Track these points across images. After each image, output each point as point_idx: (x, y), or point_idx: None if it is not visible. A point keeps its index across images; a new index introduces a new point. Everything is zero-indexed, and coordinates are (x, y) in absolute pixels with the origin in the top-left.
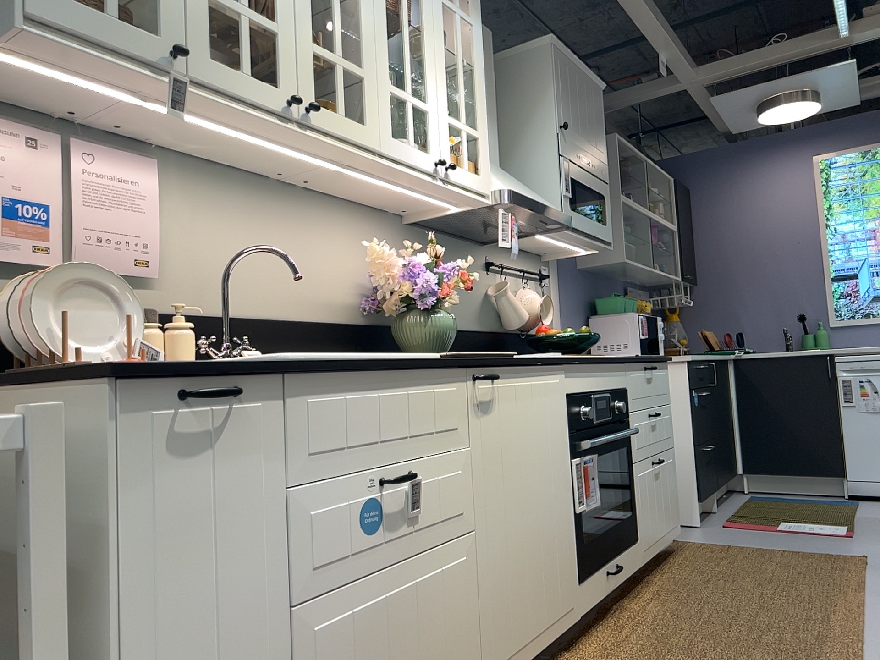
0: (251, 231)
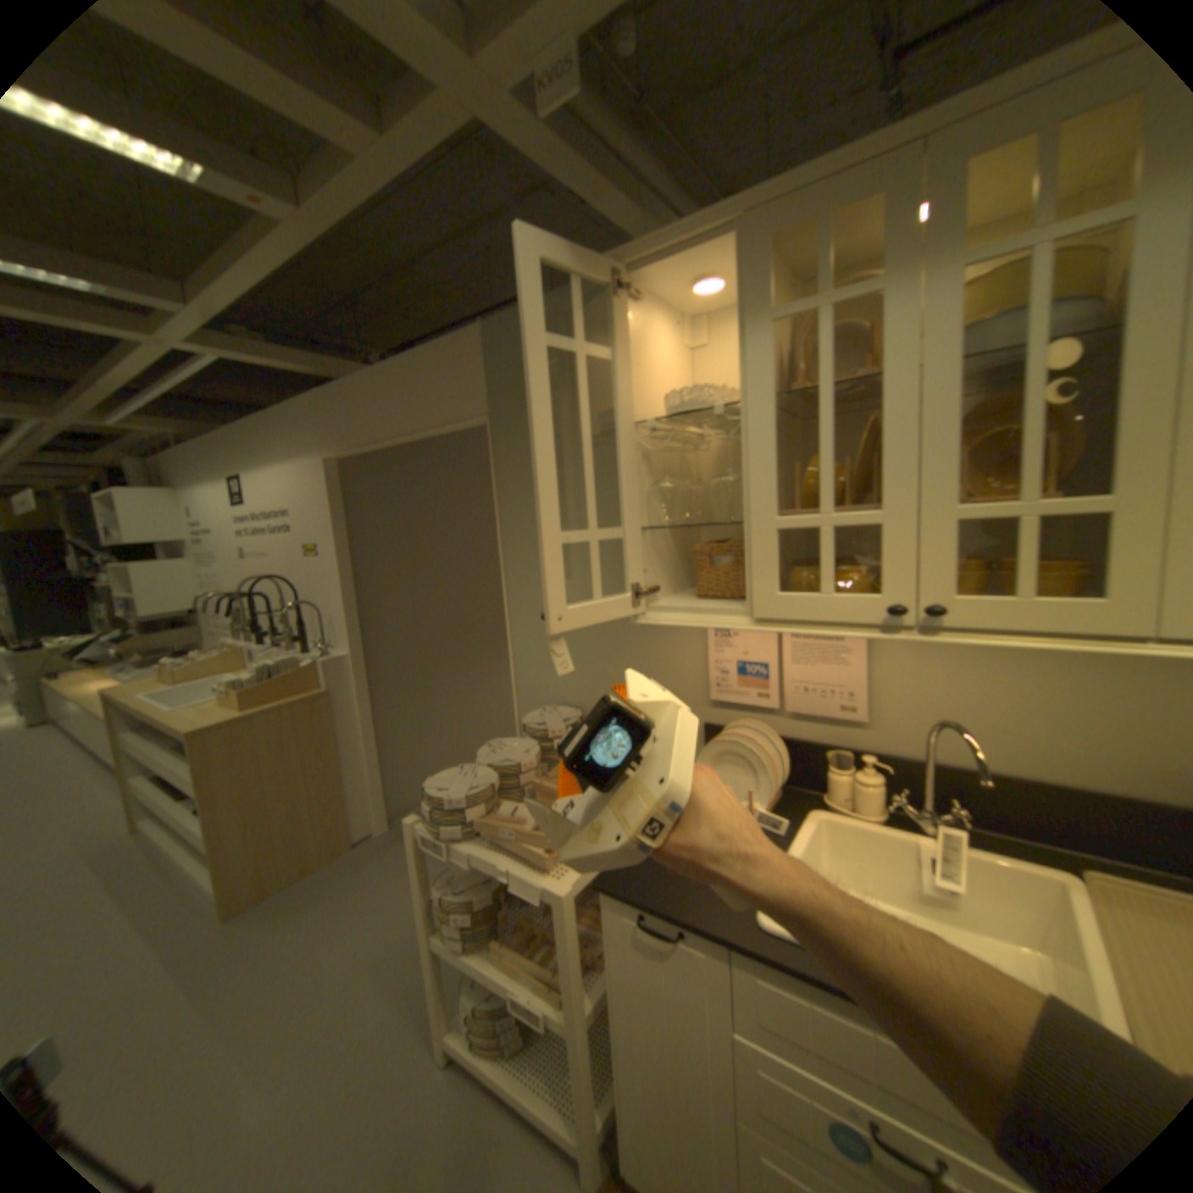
0: (1020, 671)
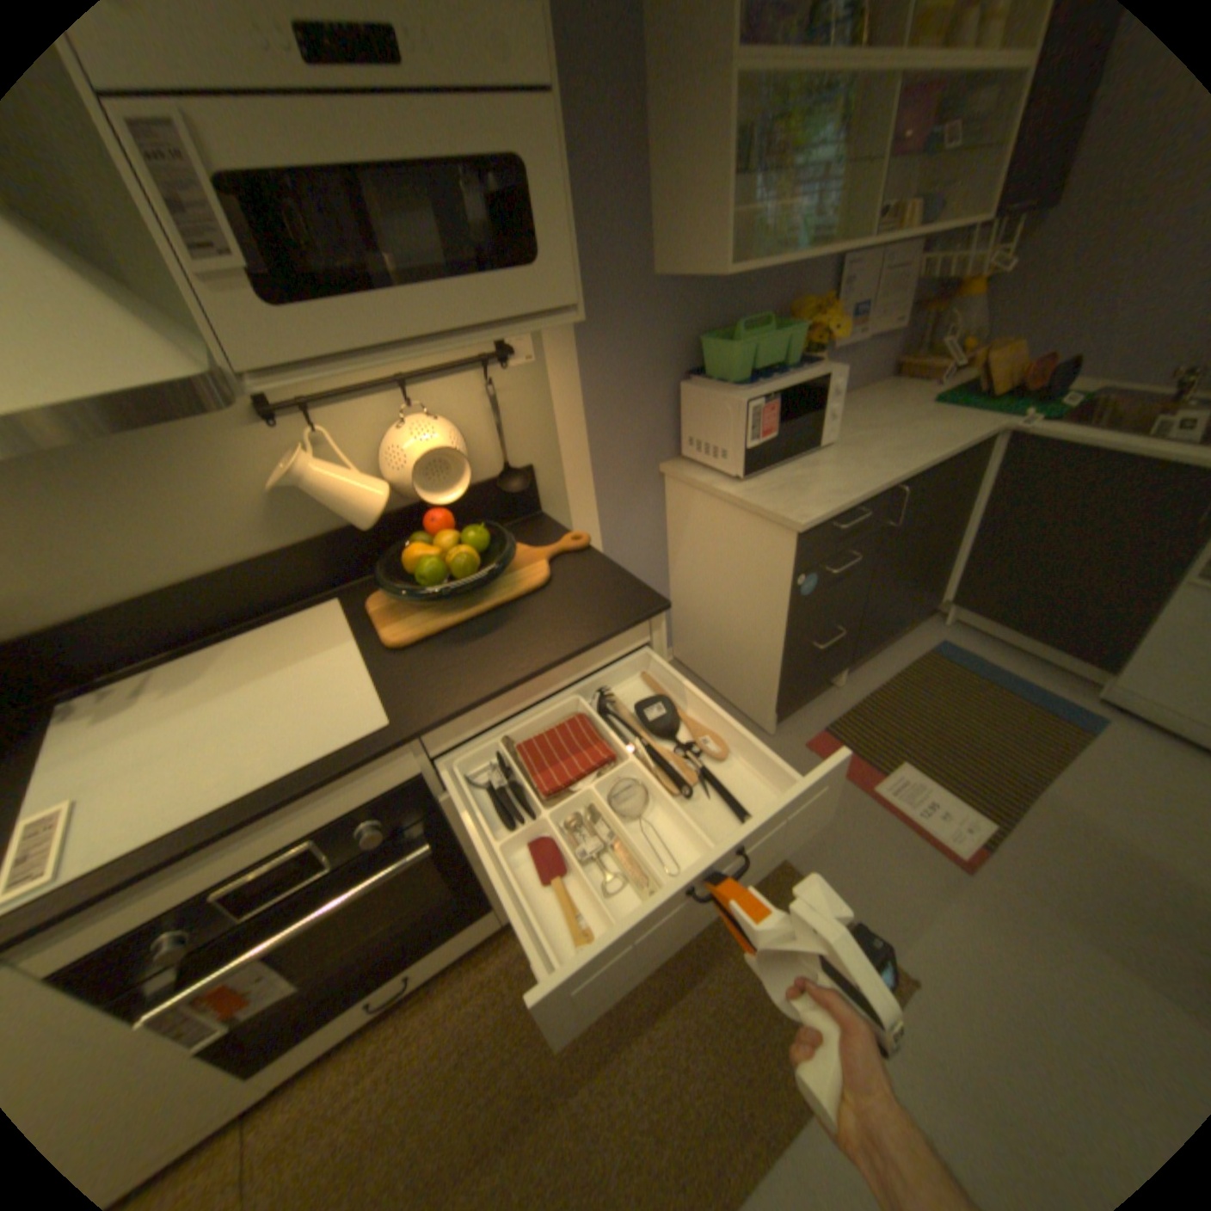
0: None
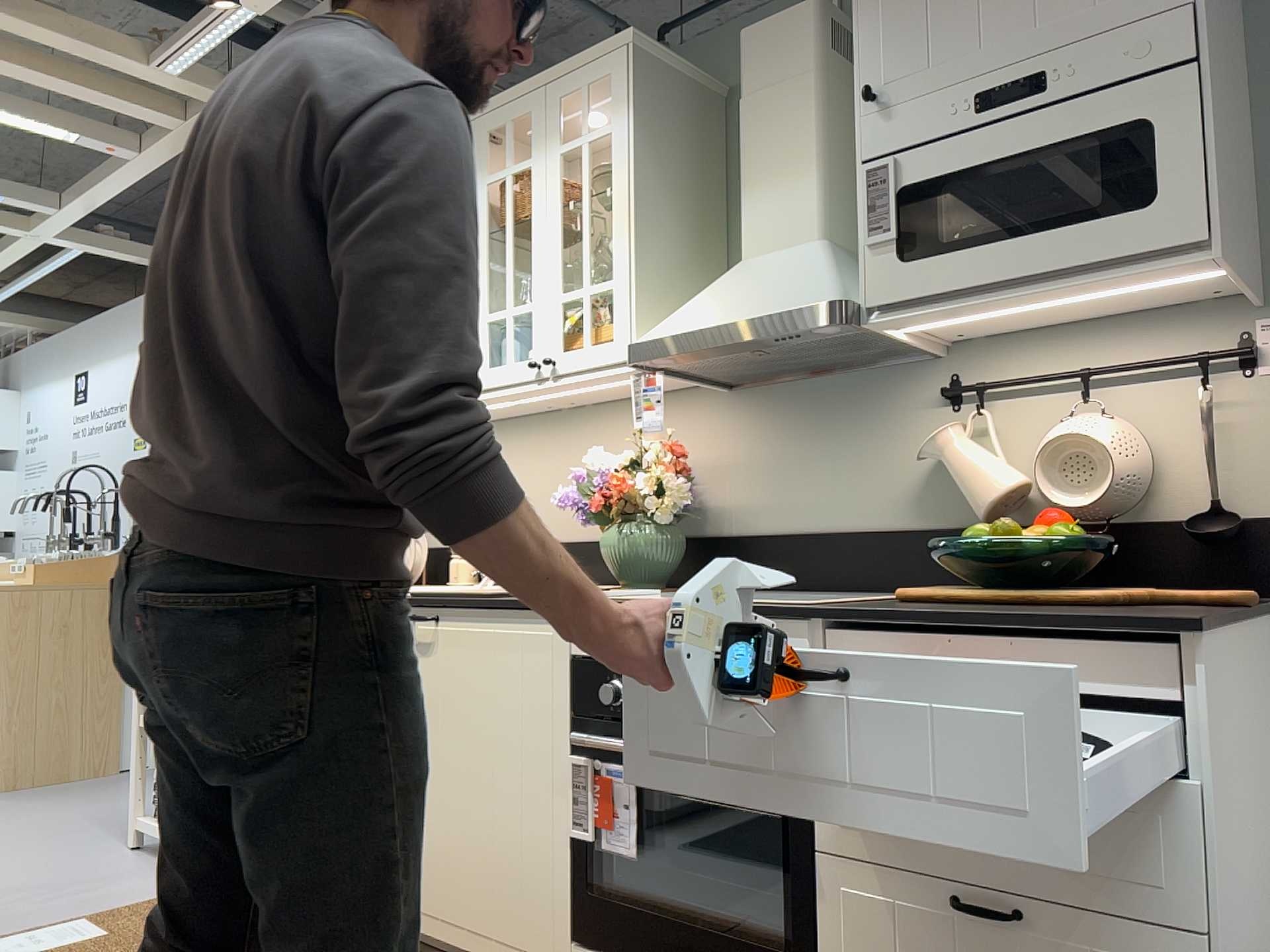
0: (543, 464)
